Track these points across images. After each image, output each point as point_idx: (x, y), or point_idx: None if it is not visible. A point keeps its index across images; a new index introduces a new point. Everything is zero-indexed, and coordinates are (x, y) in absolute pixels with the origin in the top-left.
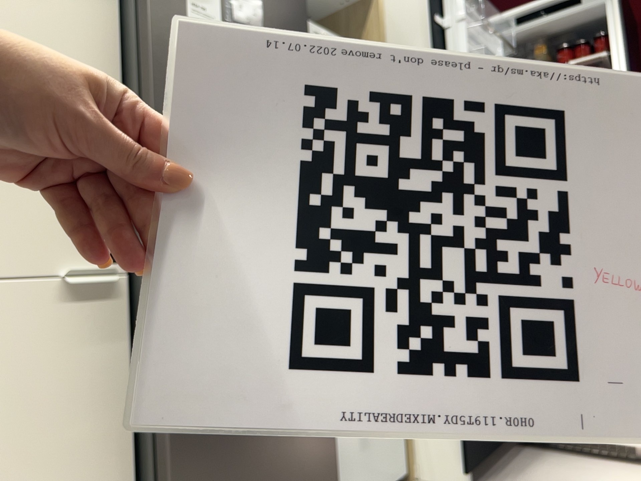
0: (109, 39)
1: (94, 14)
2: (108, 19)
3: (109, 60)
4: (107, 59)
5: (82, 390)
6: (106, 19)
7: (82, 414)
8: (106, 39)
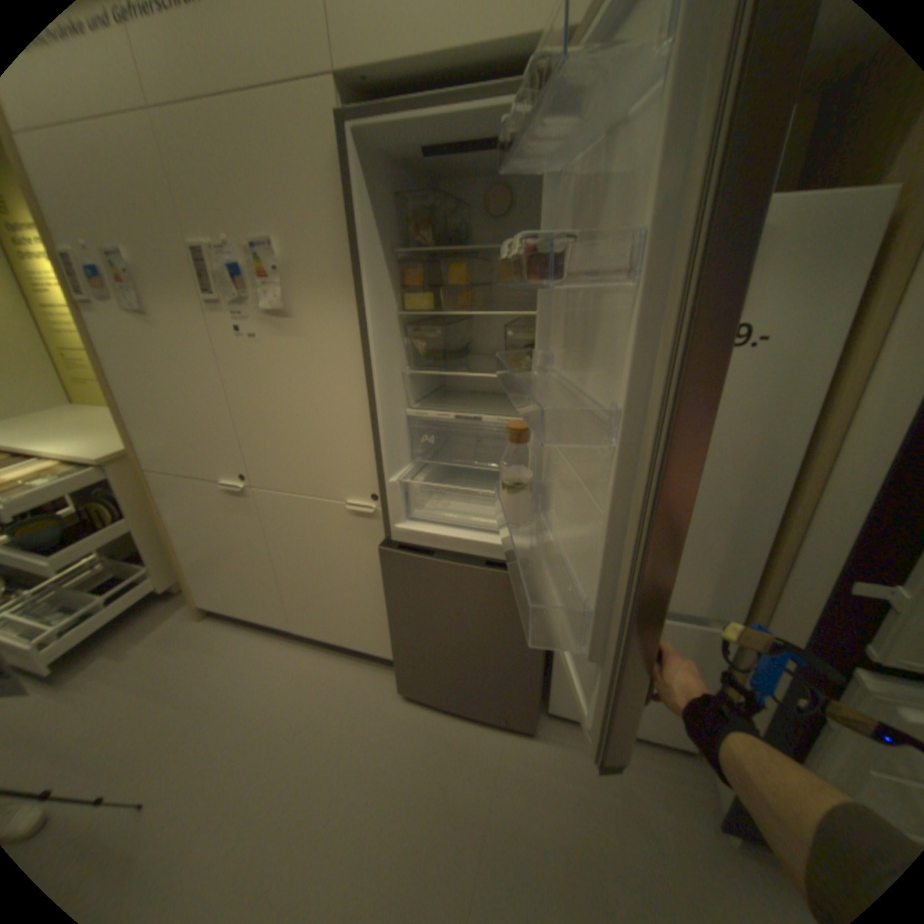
0: (358, 348)
1: (346, 330)
2: (356, 331)
3: (360, 364)
4: (358, 365)
5: (365, 556)
6: (354, 331)
7: (367, 566)
8: (356, 348)
